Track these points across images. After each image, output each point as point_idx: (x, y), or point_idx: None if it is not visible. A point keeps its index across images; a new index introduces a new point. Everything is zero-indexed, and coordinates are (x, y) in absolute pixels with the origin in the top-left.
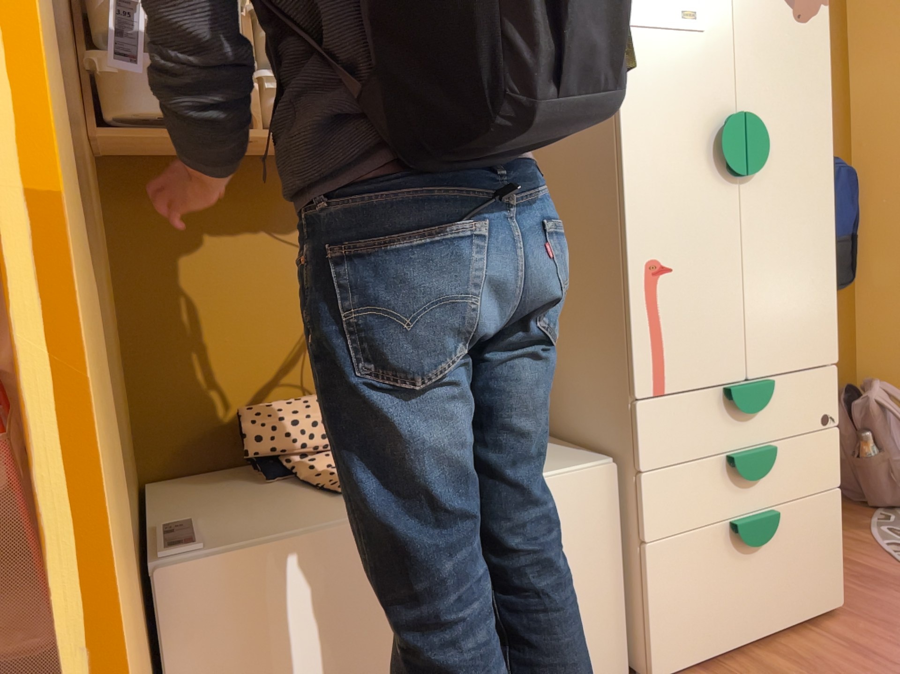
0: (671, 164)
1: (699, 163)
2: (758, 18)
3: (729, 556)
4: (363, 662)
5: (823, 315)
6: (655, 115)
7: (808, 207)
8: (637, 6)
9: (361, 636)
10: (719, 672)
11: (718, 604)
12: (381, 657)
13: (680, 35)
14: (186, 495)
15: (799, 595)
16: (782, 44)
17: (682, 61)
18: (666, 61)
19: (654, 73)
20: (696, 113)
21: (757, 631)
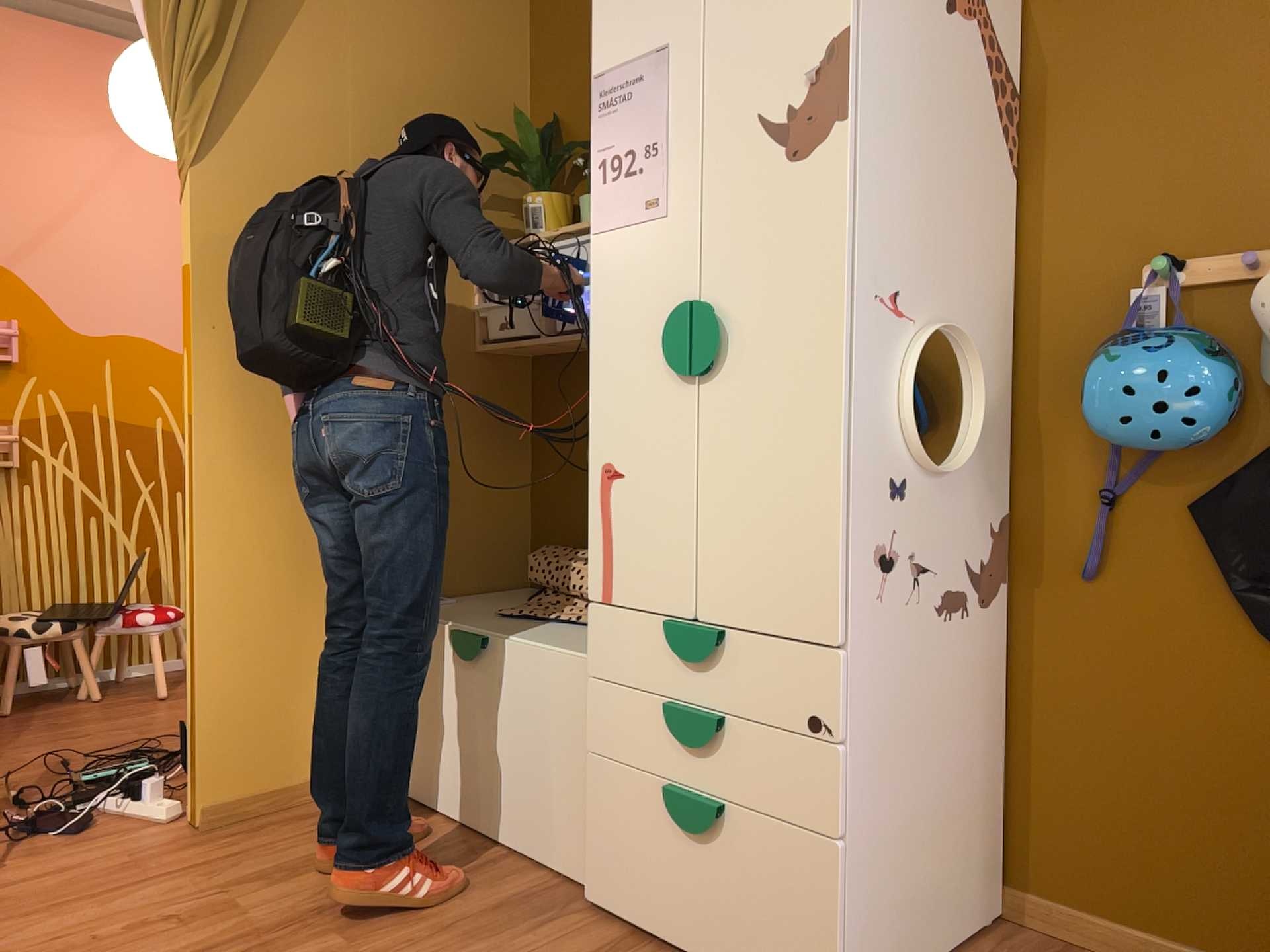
0: (627, 364)
1: (653, 361)
2: (732, 177)
3: (666, 825)
4: (440, 725)
5: (814, 570)
6: (616, 314)
7: (796, 411)
8: (605, 210)
9: (440, 705)
10: (628, 942)
11: (650, 873)
12: (448, 727)
13: (642, 227)
14: (501, 595)
15: (757, 951)
16: (765, 199)
17: (642, 255)
18: (628, 257)
19: (616, 273)
20: (654, 307)
21: (694, 946)
